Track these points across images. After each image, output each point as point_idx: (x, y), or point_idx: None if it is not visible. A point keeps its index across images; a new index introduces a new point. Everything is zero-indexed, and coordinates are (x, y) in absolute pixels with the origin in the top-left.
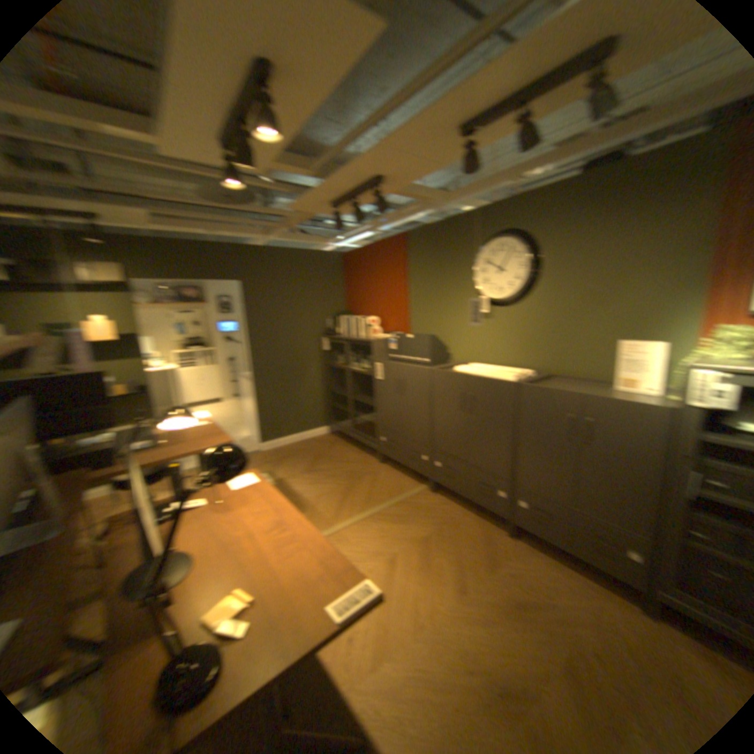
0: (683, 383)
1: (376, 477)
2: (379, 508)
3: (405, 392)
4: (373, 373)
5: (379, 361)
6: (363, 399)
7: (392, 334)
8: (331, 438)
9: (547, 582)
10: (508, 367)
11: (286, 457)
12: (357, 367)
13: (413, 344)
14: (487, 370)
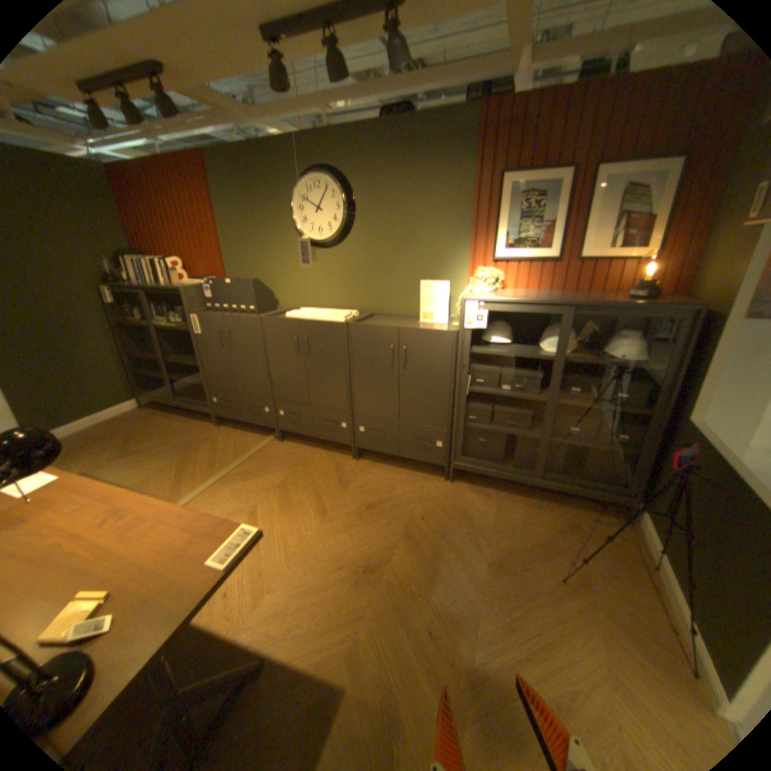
0: (459, 313)
1: (212, 442)
2: (223, 471)
3: (231, 345)
4: (185, 327)
5: (190, 312)
6: (176, 359)
7: (201, 278)
8: (139, 413)
9: (384, 482)
10: (334, 309)
11: (75, 449)
12: (159, 322)
13: (231, 290)
14: (316, 314)
